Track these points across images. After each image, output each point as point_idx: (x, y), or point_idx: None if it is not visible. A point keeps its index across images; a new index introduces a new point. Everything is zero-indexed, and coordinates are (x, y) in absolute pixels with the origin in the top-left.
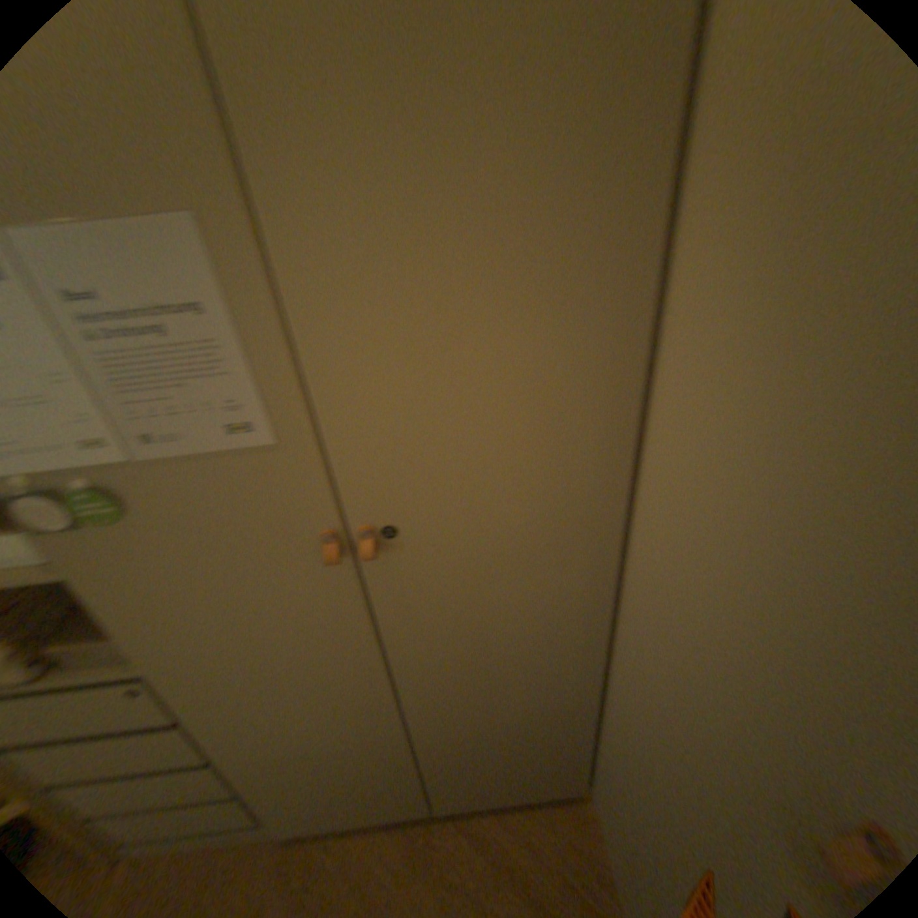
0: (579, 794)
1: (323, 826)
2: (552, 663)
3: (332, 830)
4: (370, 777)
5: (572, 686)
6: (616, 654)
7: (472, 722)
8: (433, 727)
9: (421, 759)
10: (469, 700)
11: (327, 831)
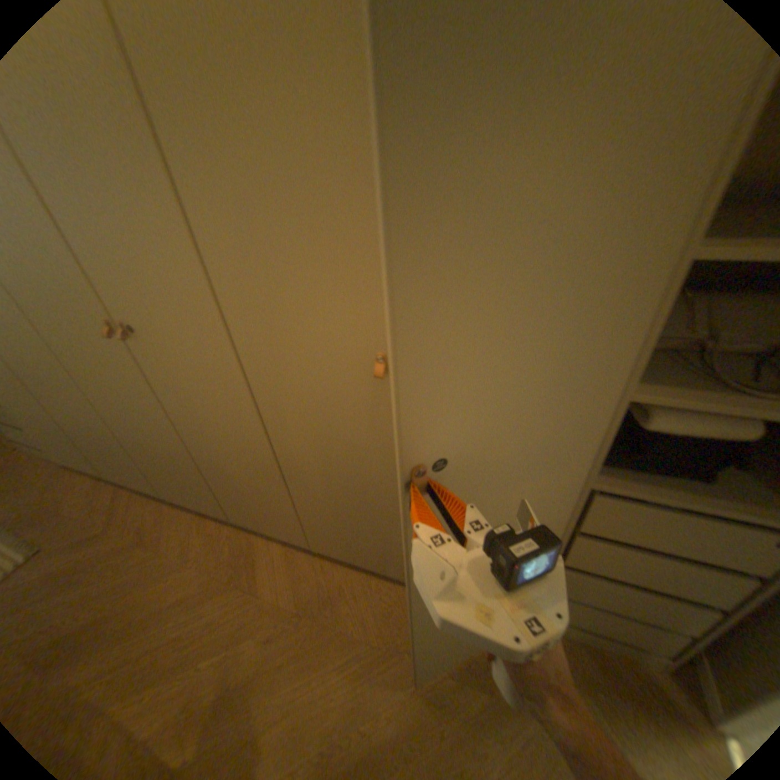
0: (155, 497)
1: (63, 463)
2: (70, 400)
3: (76, 471)
4: (58, 440)
5: (90, 418)
6: (92, 405)
7: (70, 424)
8: (58, 421)
9: (69, 439)
10: (57, 409)
11: (67, 467)
